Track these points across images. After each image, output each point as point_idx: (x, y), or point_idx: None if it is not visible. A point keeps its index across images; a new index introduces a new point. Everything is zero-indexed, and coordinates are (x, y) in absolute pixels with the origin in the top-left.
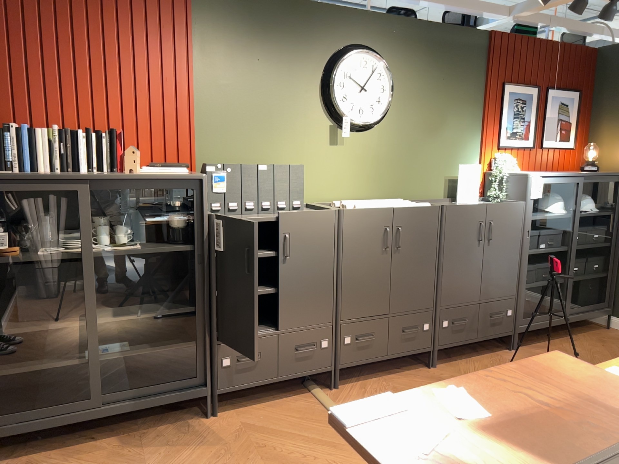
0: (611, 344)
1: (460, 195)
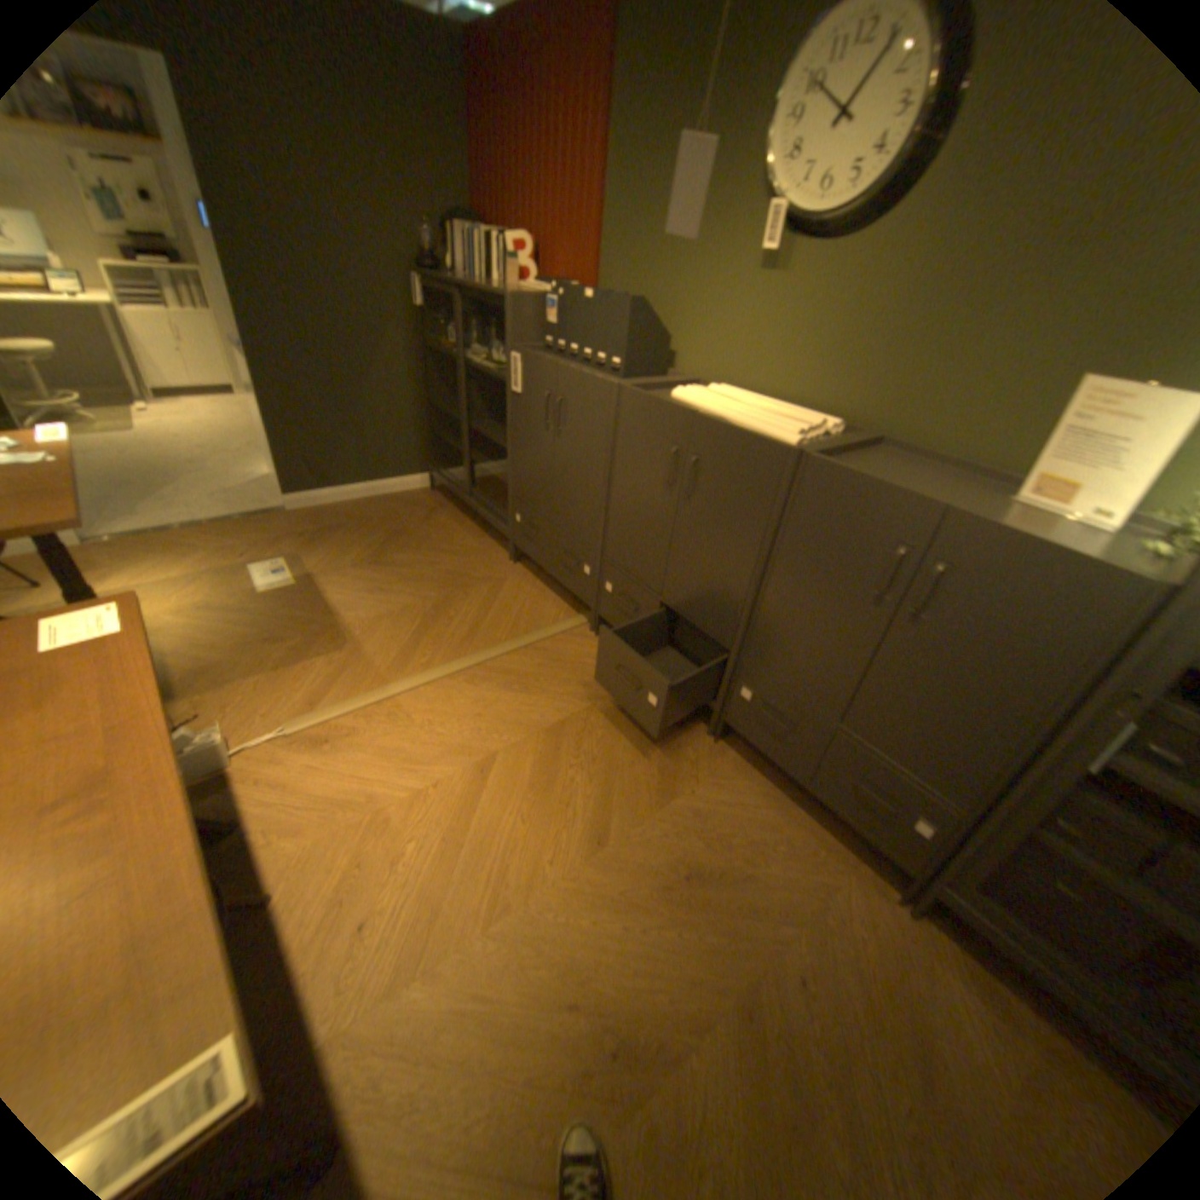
0: None
1: (1040, 476)
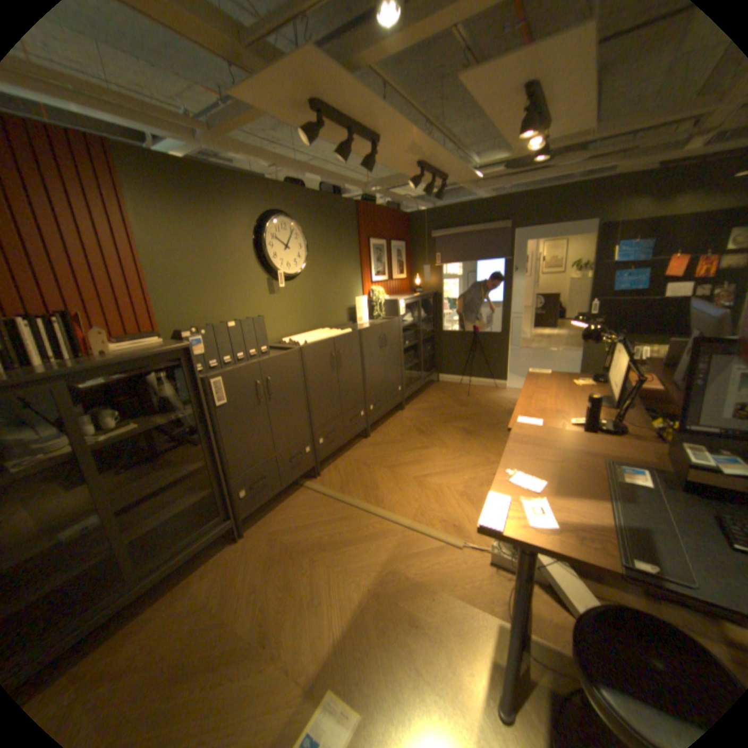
0: (445, 391)
1: (358, 319)
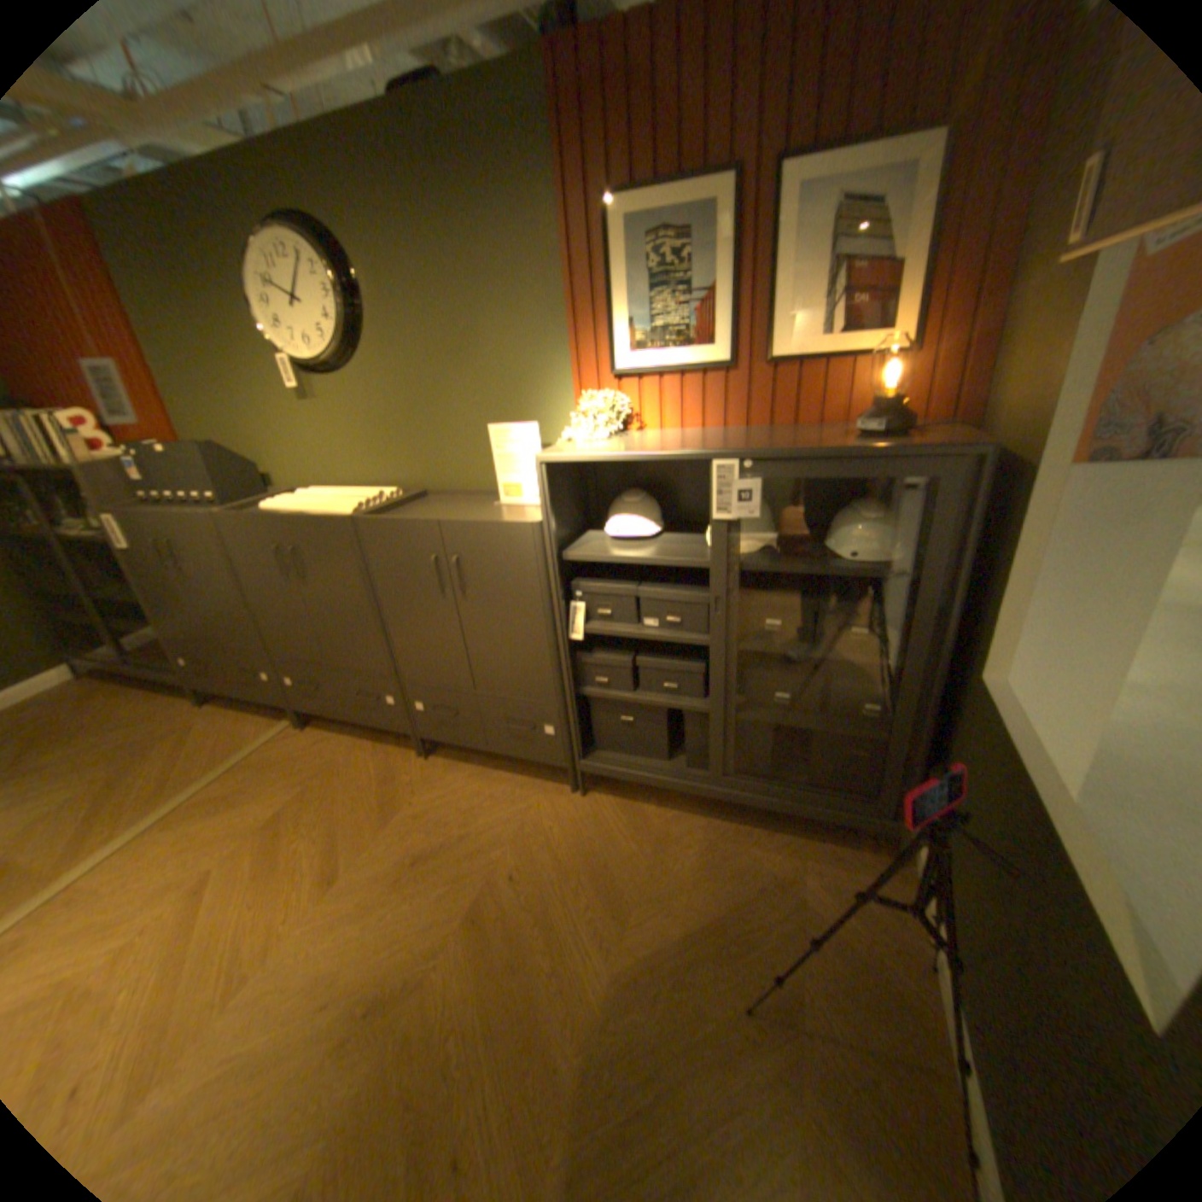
0: (791, 901)
1: (504, 487)
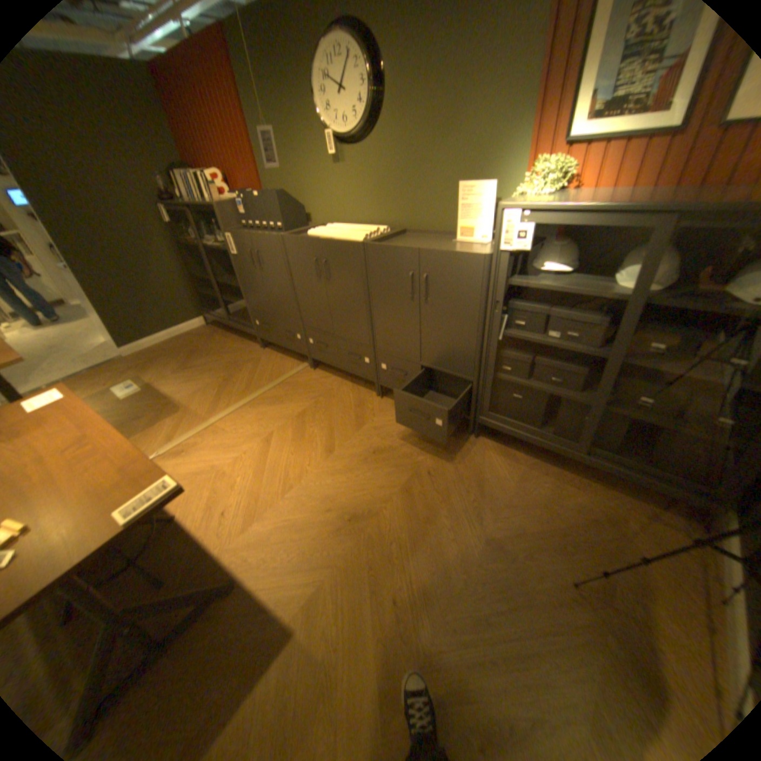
0: (616, 532)
1: (460, 229)
